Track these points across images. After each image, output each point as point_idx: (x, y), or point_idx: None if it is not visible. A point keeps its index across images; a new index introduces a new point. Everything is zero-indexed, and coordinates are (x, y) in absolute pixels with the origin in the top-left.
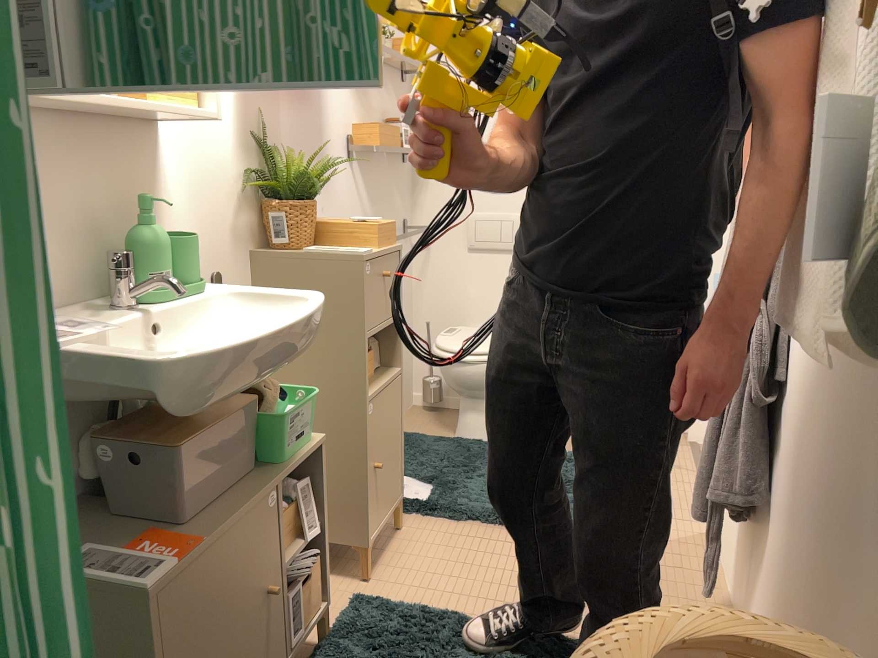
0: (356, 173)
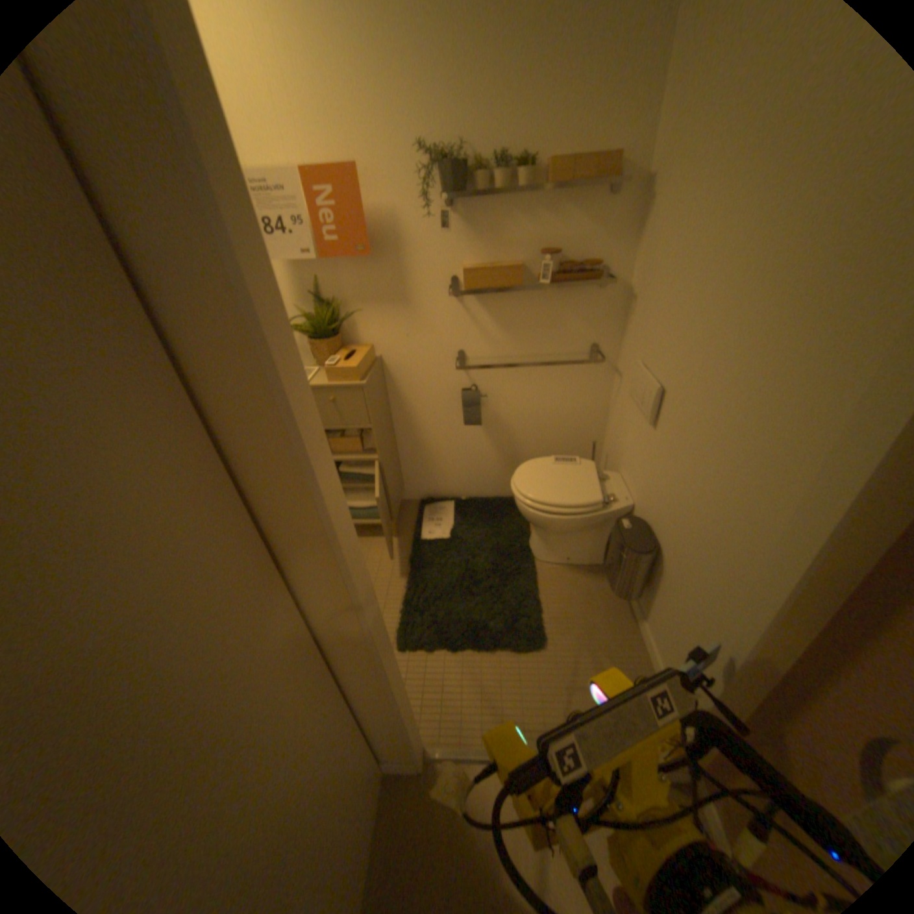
0: (467, 306)
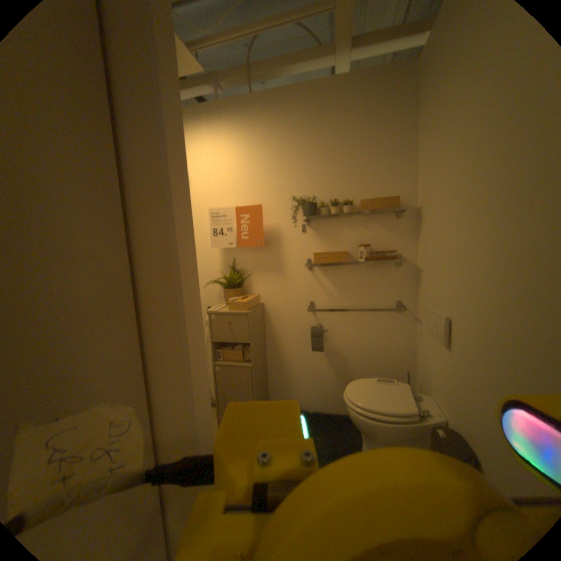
0: (317, 274)
